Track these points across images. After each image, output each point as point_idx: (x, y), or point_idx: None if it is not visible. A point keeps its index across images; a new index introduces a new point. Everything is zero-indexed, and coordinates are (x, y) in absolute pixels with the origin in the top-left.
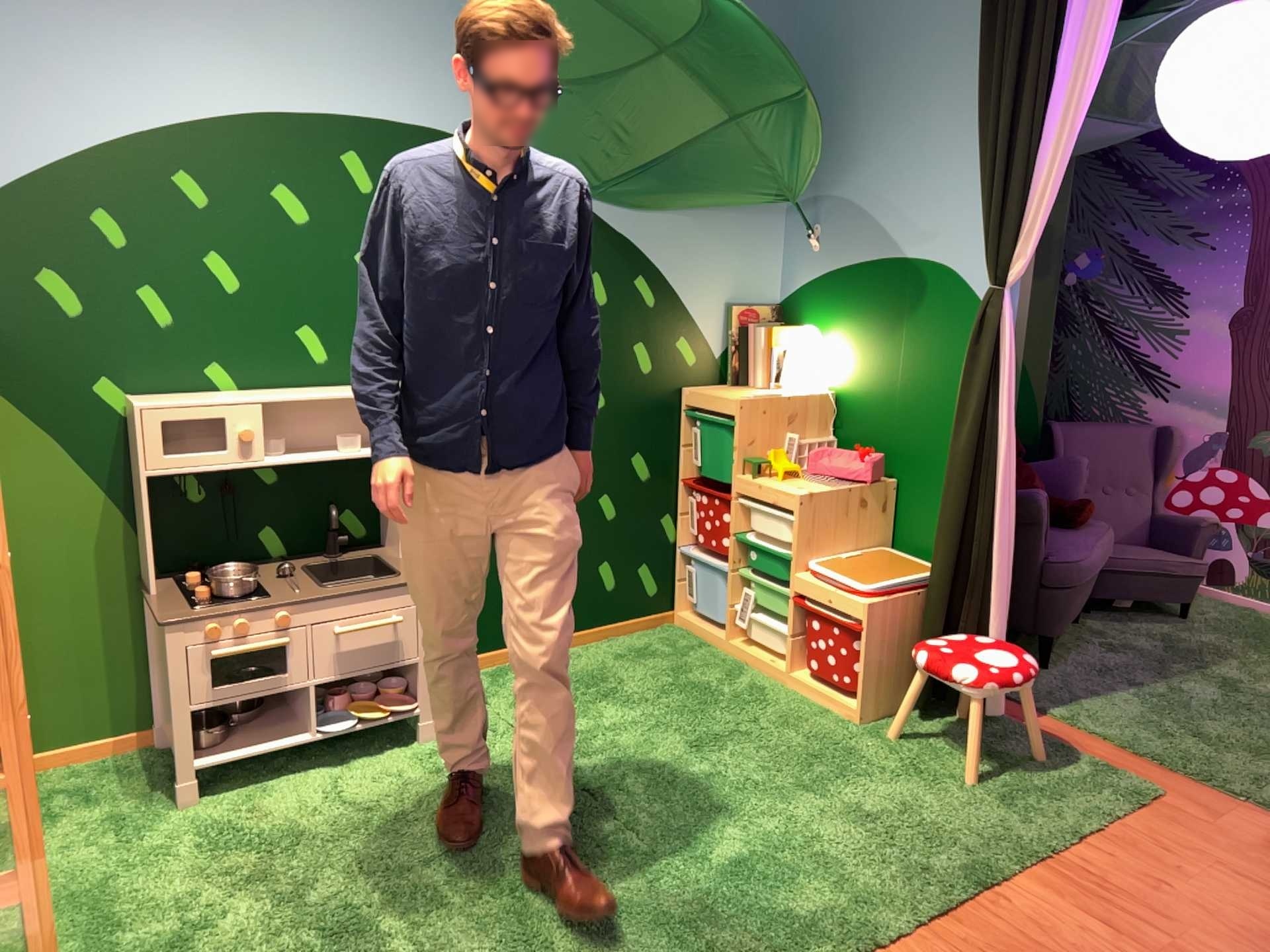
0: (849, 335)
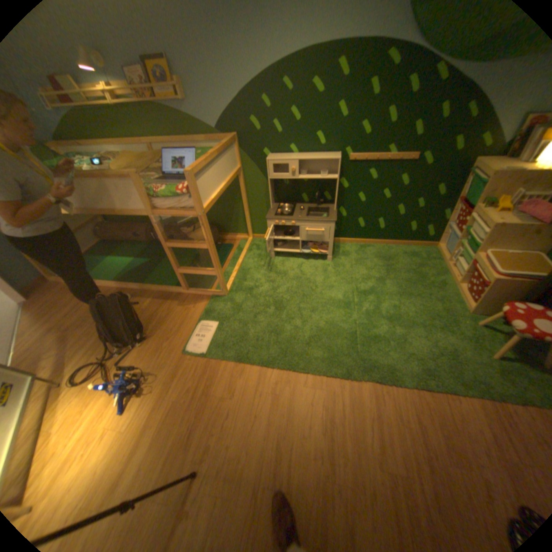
0: None
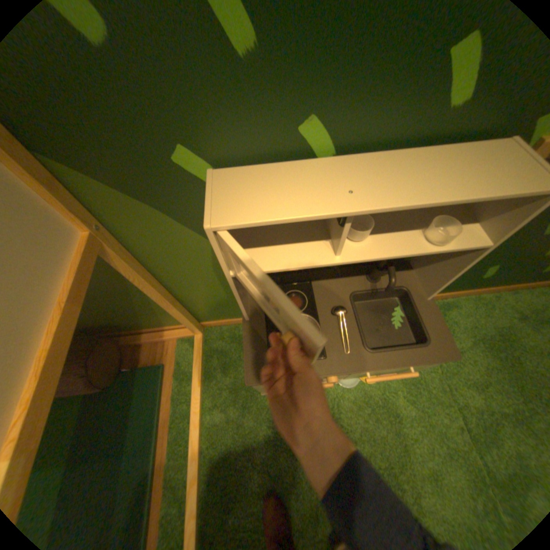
0: None
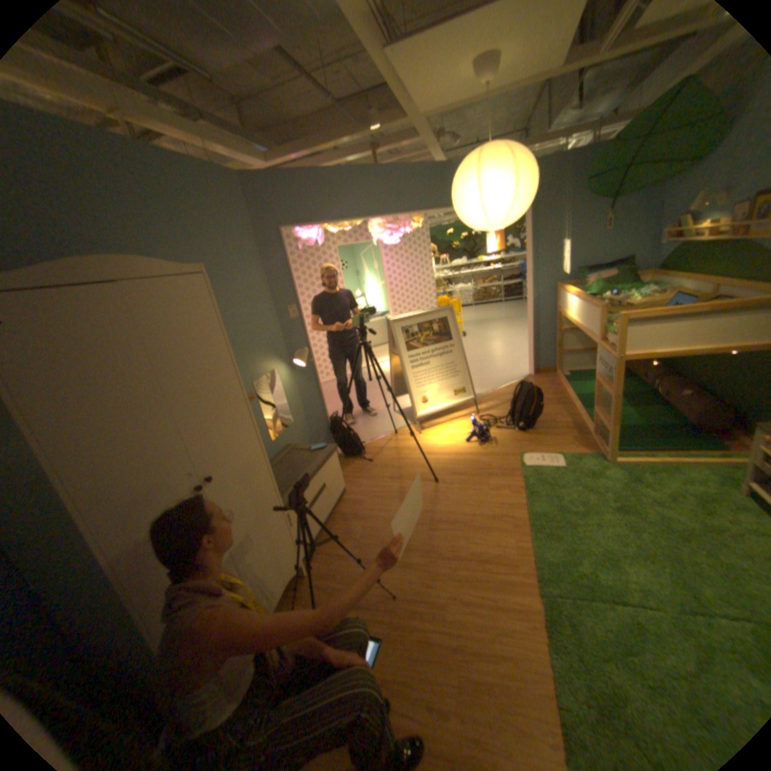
0: None
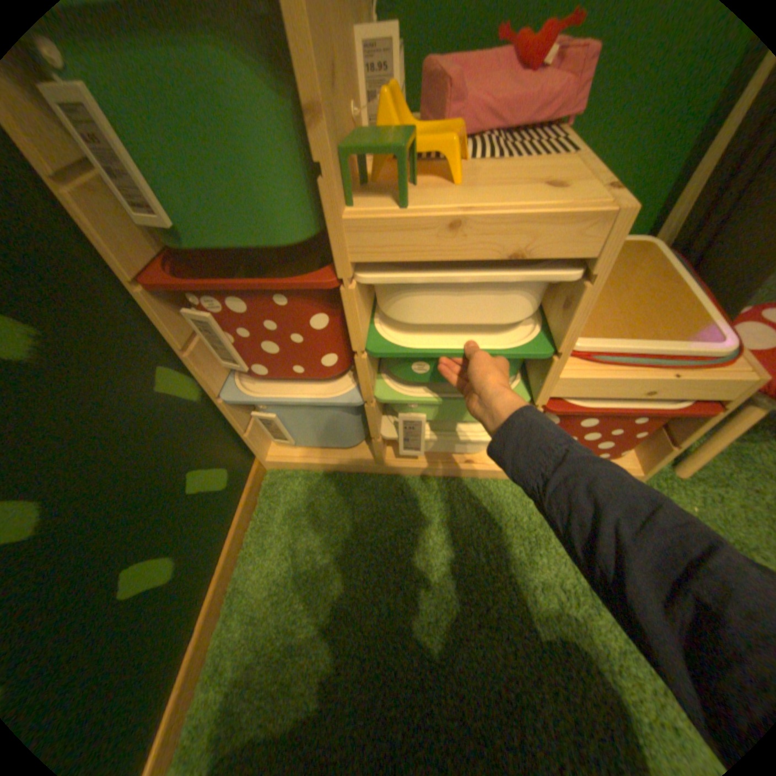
0: None
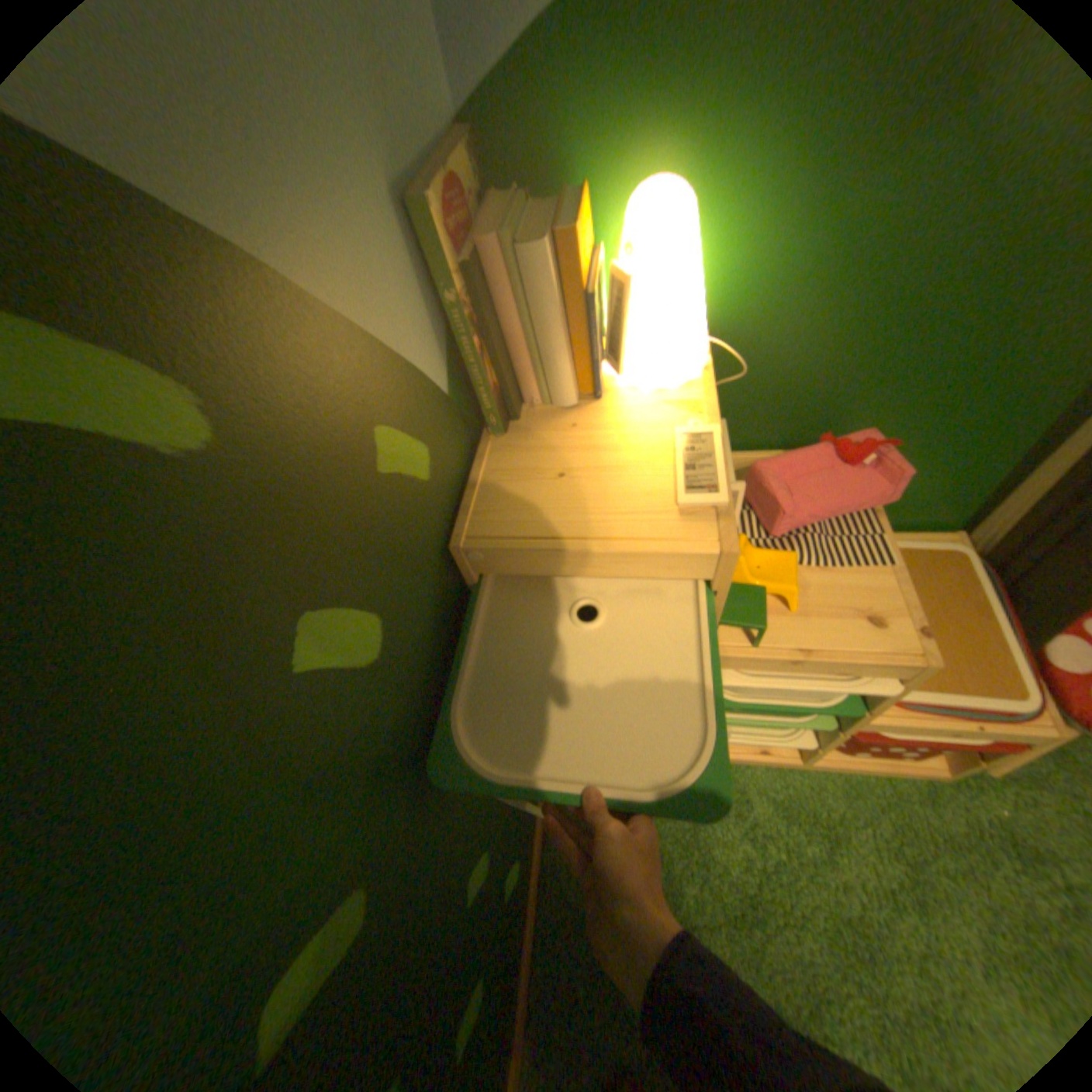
0: (753, 166)
